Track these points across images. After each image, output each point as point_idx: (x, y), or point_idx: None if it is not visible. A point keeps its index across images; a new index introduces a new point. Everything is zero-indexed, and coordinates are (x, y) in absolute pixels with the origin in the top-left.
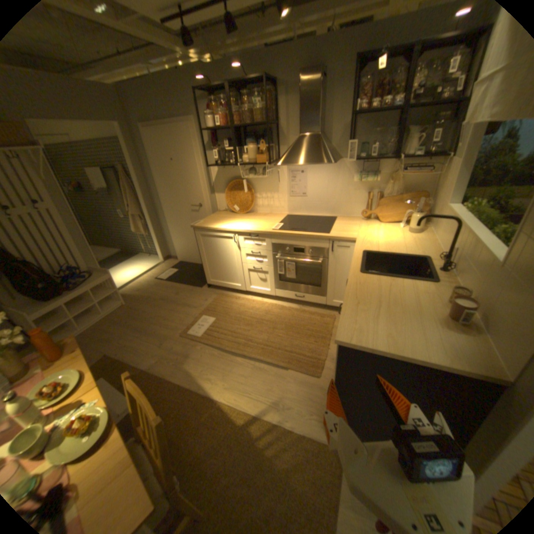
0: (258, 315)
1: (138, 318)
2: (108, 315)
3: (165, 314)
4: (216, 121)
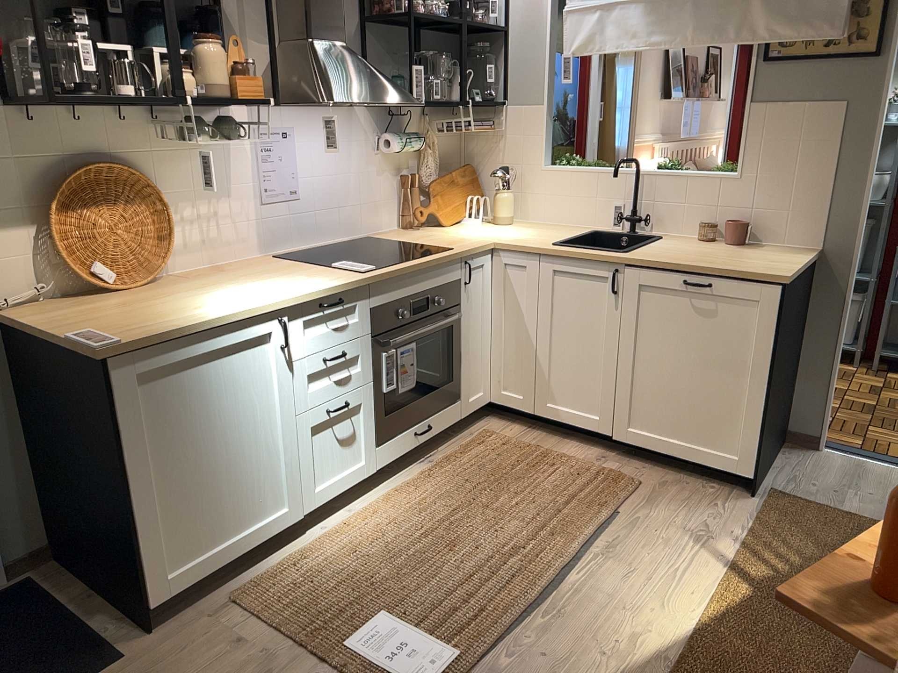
0: (420, 524)
1: None
2: None
3: None
4: None
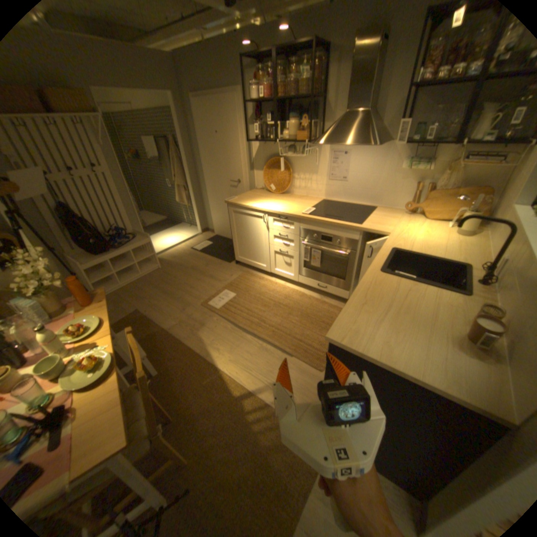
0: (276, 298)
1: (169, 282)
2: (145, 275)
3: (192, 282)
4: (262, 92)
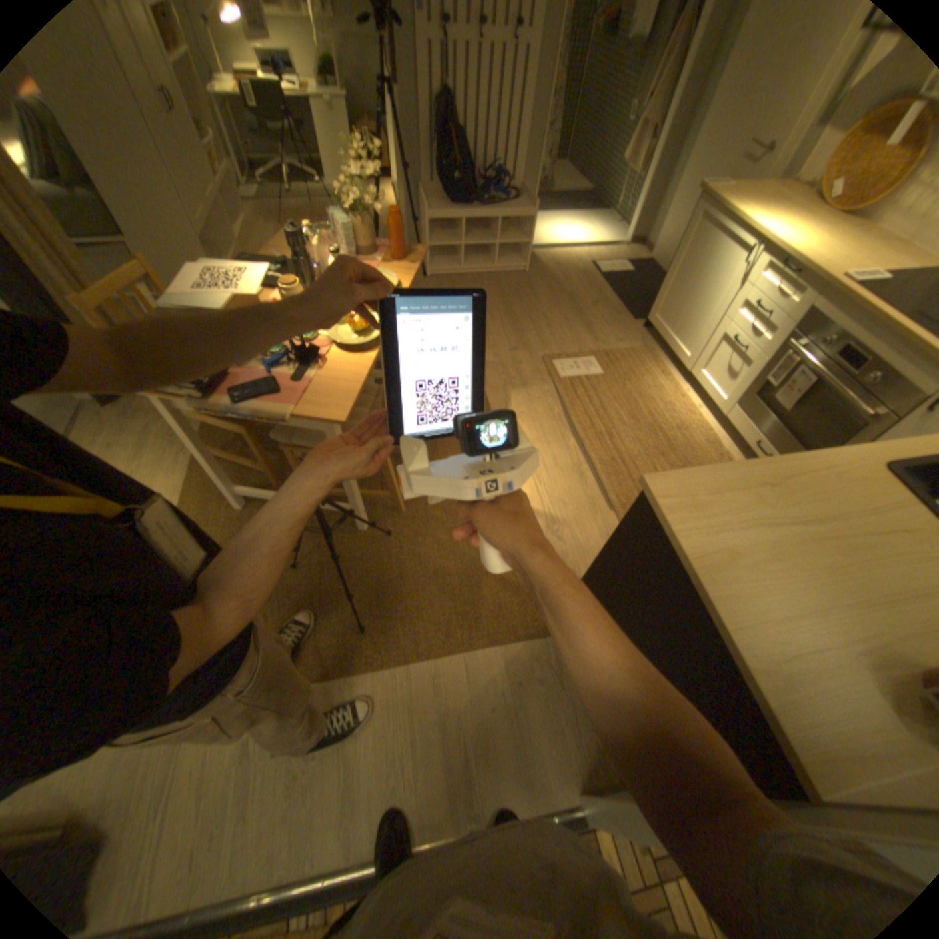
0: (662, 420)
1: (523, 300)
2: (500, 273)
3: (554, 319)
4: None
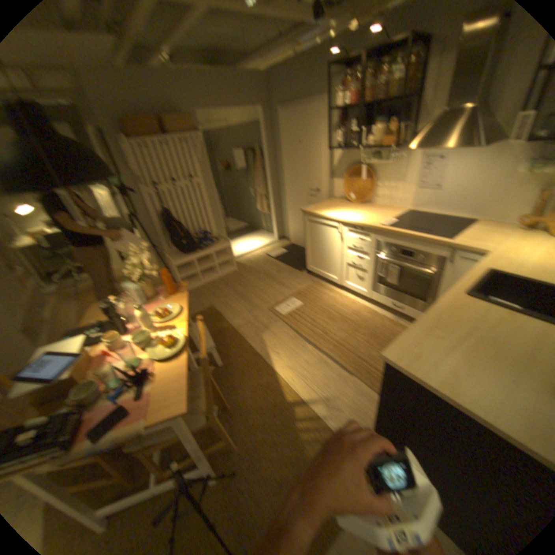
0: (345, 313)
1: (244, 285)
2: (225, 277)
3: (264, 288)
4: (349, 99)
